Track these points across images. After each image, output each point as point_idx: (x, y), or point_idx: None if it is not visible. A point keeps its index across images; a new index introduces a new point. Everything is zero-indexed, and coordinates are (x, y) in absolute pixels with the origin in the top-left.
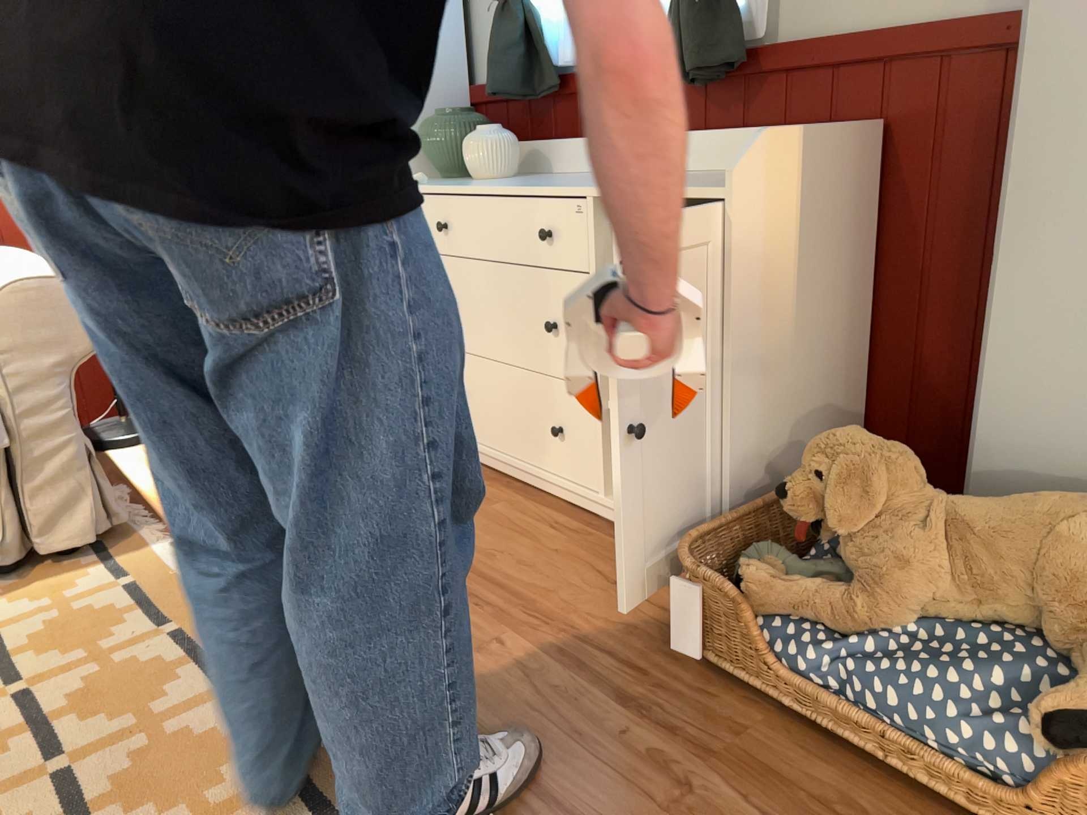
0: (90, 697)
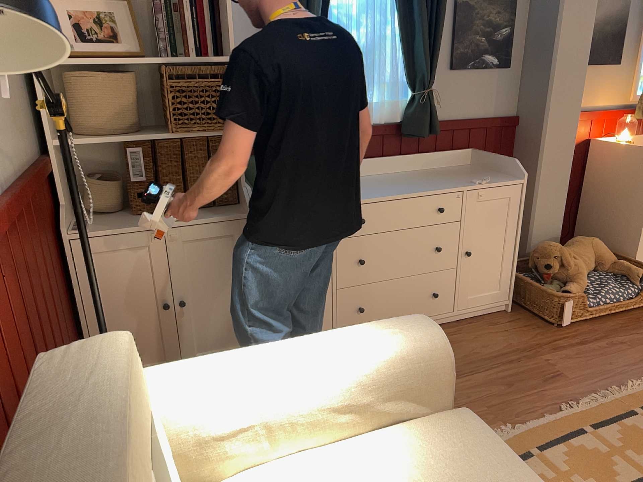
0: (601, 476)
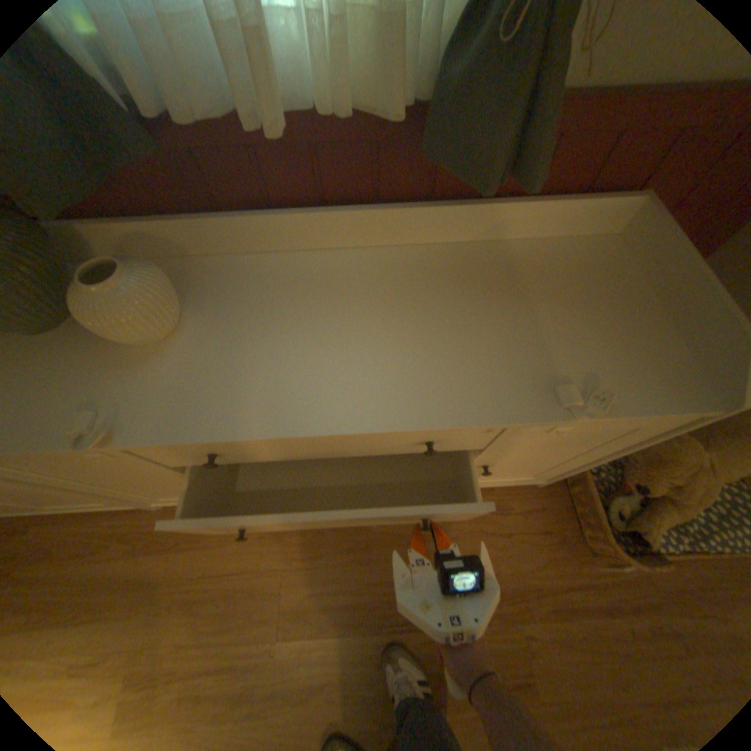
0: None
